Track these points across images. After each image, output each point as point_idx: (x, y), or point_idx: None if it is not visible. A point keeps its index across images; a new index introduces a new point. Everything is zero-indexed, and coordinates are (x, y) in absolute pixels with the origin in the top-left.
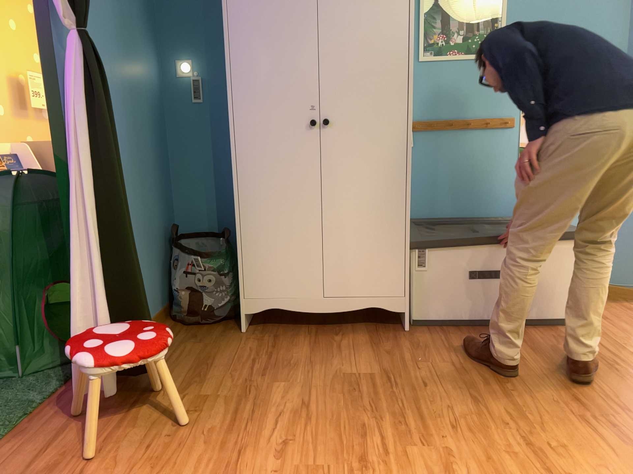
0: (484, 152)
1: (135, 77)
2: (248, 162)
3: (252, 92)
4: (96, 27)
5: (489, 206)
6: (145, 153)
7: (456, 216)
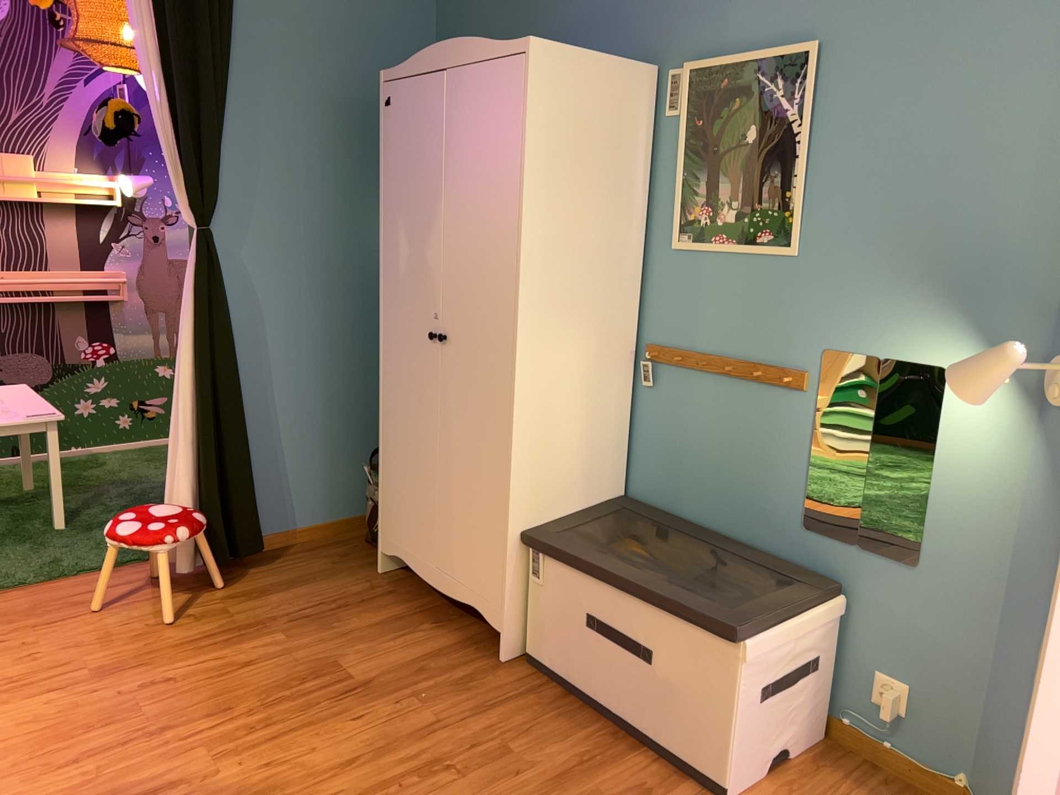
0: (755, 422)
1: (353, 249)
2: (389, 370)
3: (394, 286)
4: (277, 208)
5: (755, 525)
6: (361, 334)
7: (704, 523)
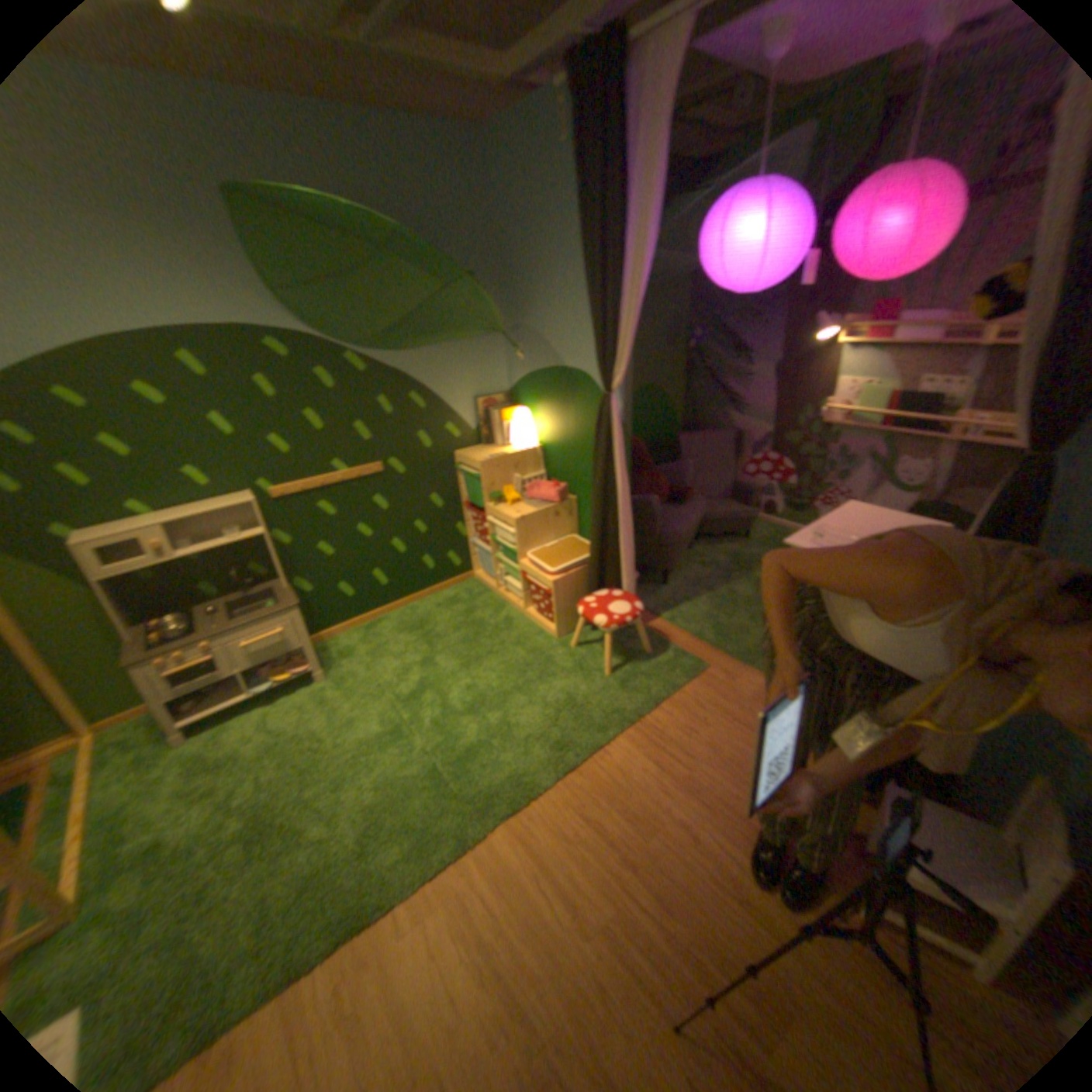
0: None
1: None
2: None
3: None
4: None
5: None
6: None
7: None
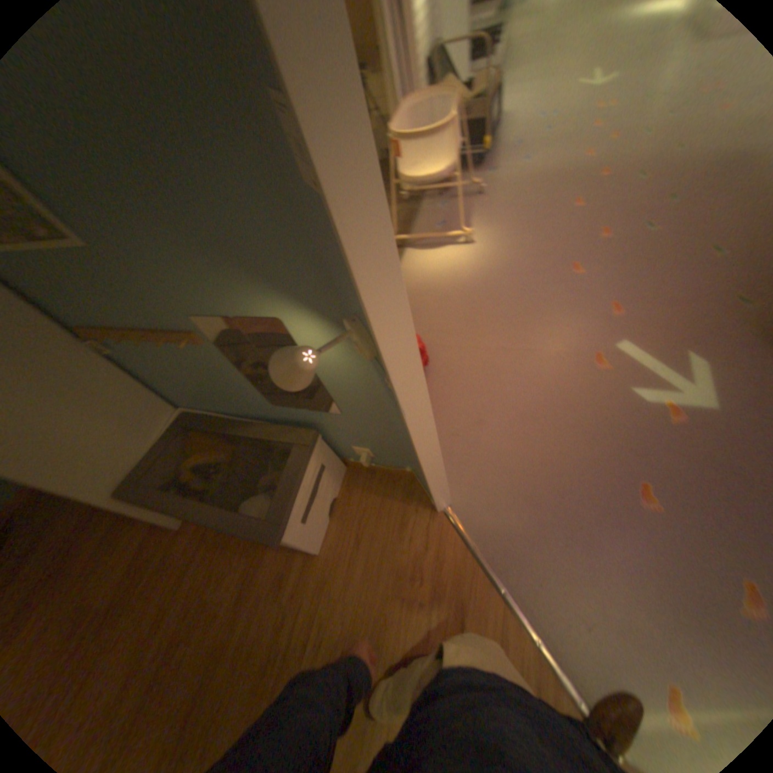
0: (192, 363)
1: None
2: None
3: None
4: None
5: (246, 406)
6: None
7: (220, 409)
